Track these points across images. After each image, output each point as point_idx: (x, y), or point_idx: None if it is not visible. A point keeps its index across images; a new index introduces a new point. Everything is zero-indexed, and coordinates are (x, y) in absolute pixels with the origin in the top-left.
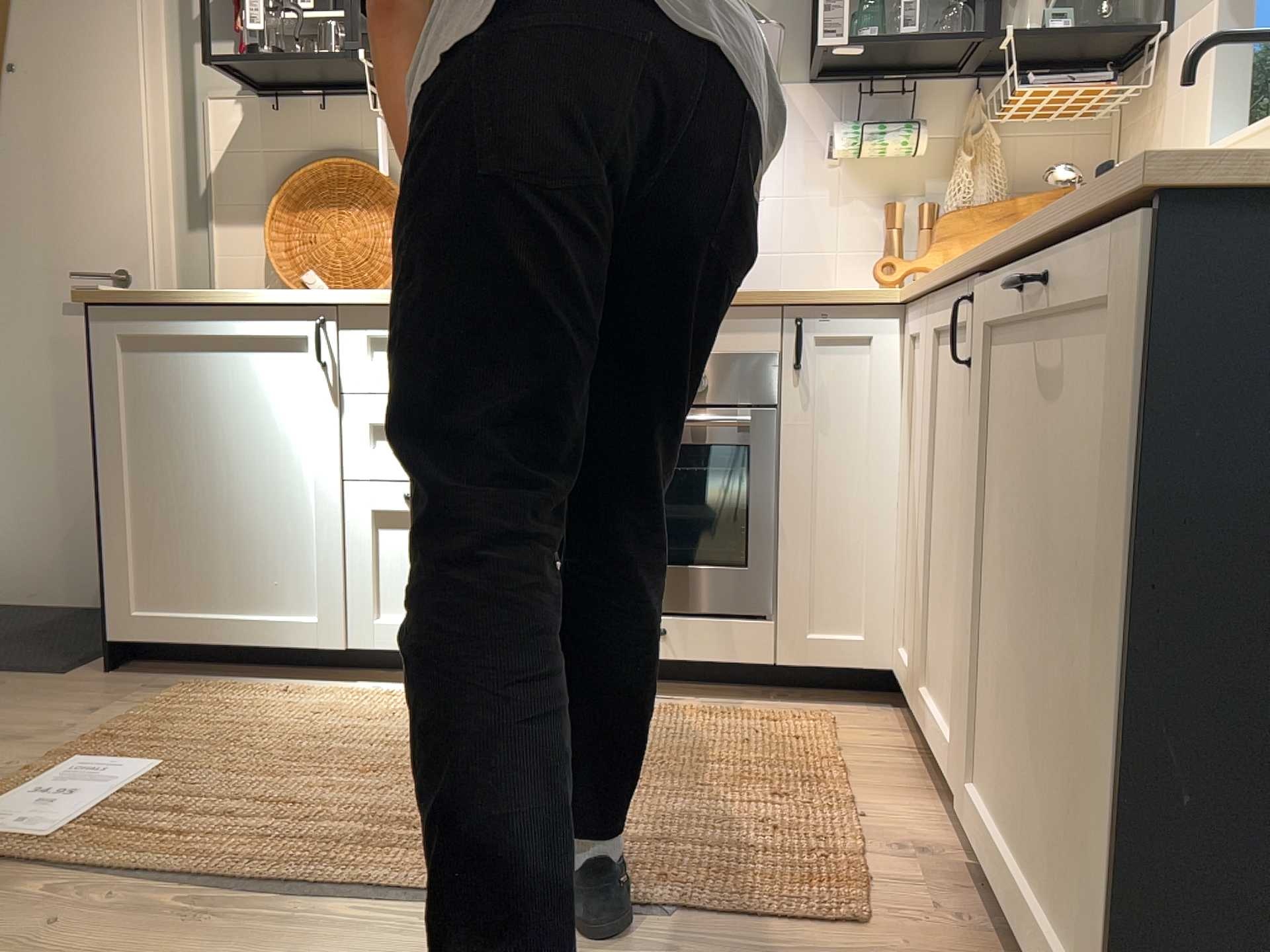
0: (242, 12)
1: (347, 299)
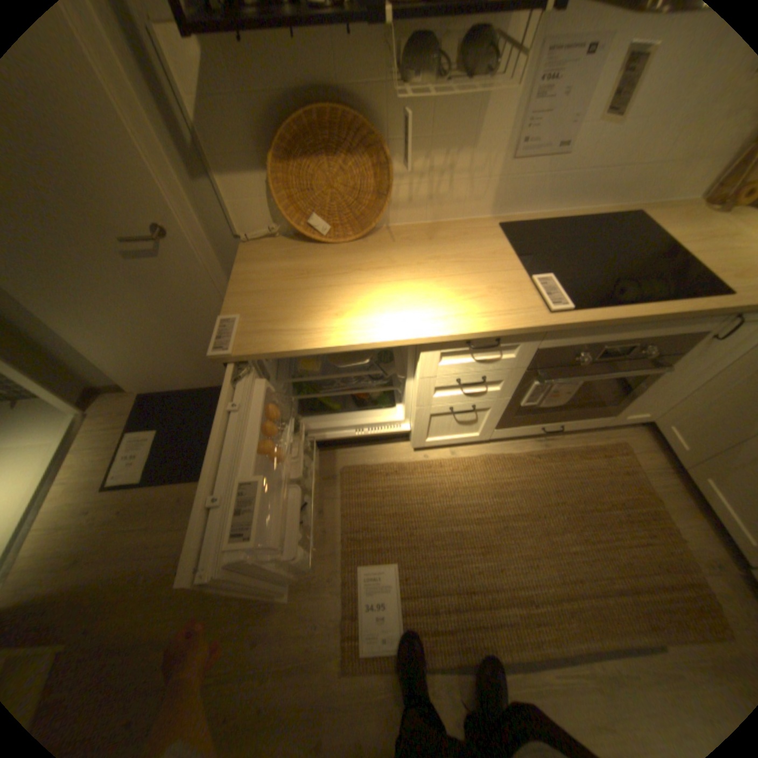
0: None
1: (433, 338)
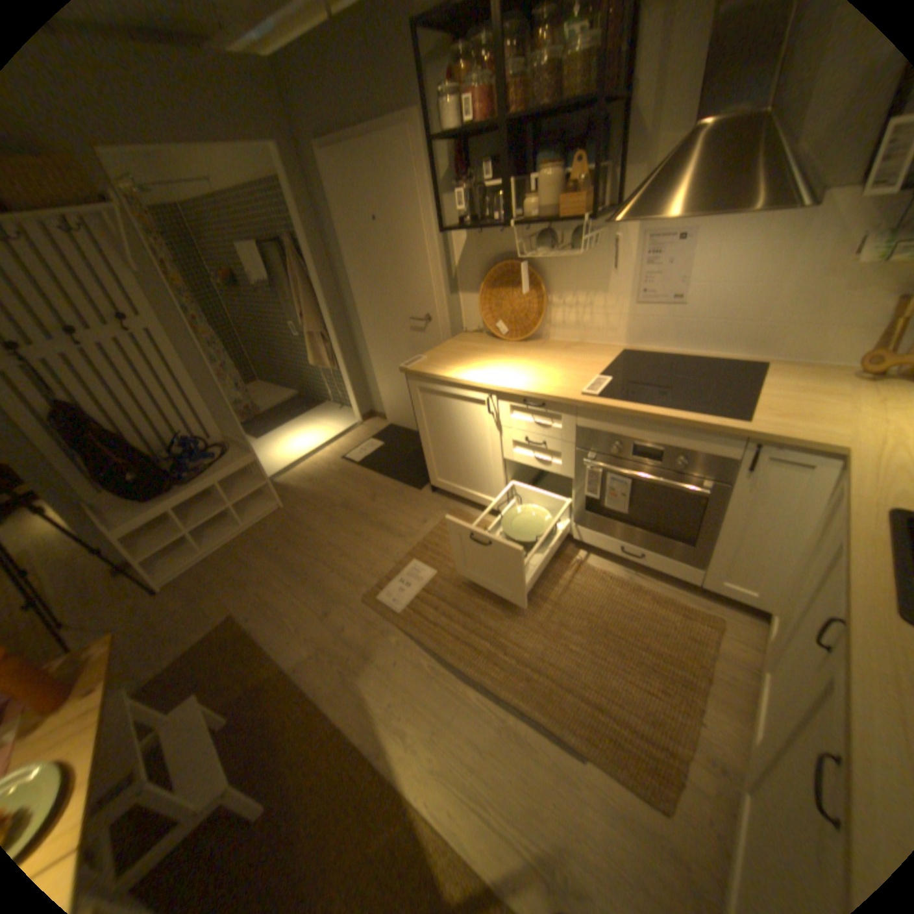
0: (460, 176)
1: (499, 388)
